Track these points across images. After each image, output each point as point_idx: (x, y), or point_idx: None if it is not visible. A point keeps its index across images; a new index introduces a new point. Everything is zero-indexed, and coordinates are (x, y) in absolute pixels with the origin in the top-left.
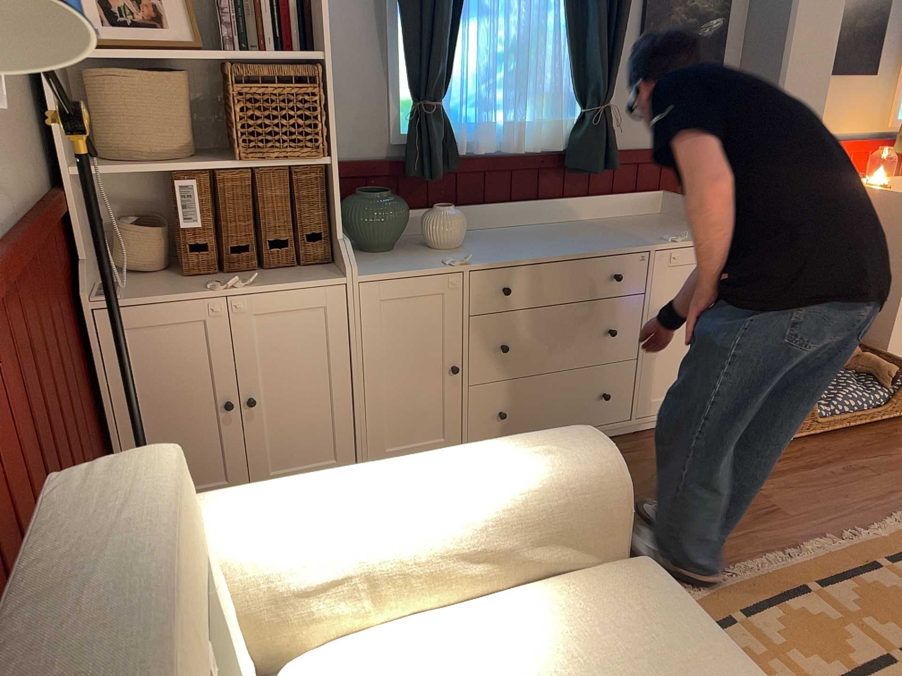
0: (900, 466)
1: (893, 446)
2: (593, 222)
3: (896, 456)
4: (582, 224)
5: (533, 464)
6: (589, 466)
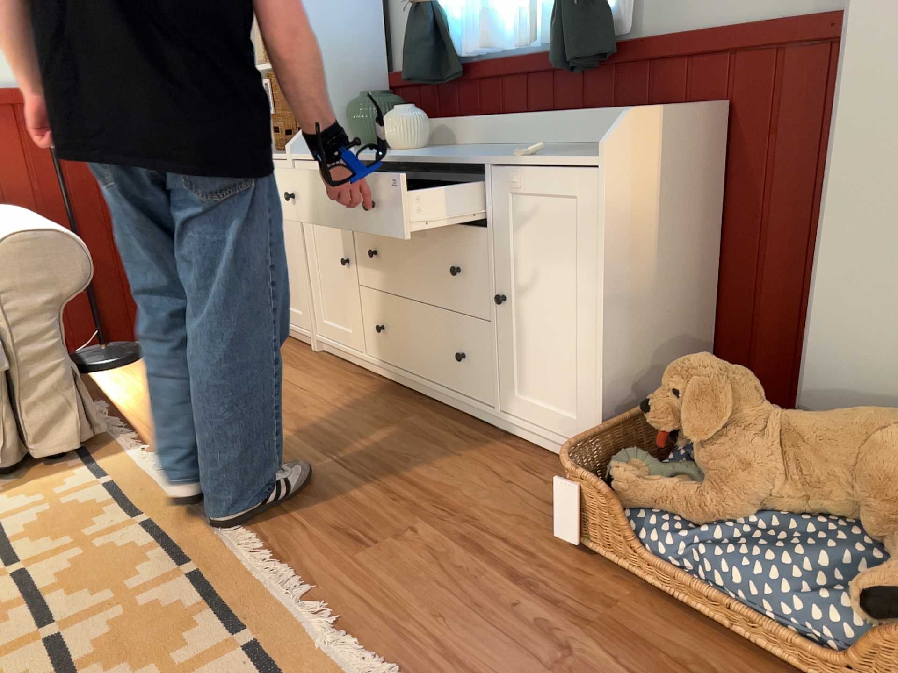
0: None
1: None
2: (586, 145)
3: None
4: (571, 145)
5: (9, 227)
6: (2, 235)
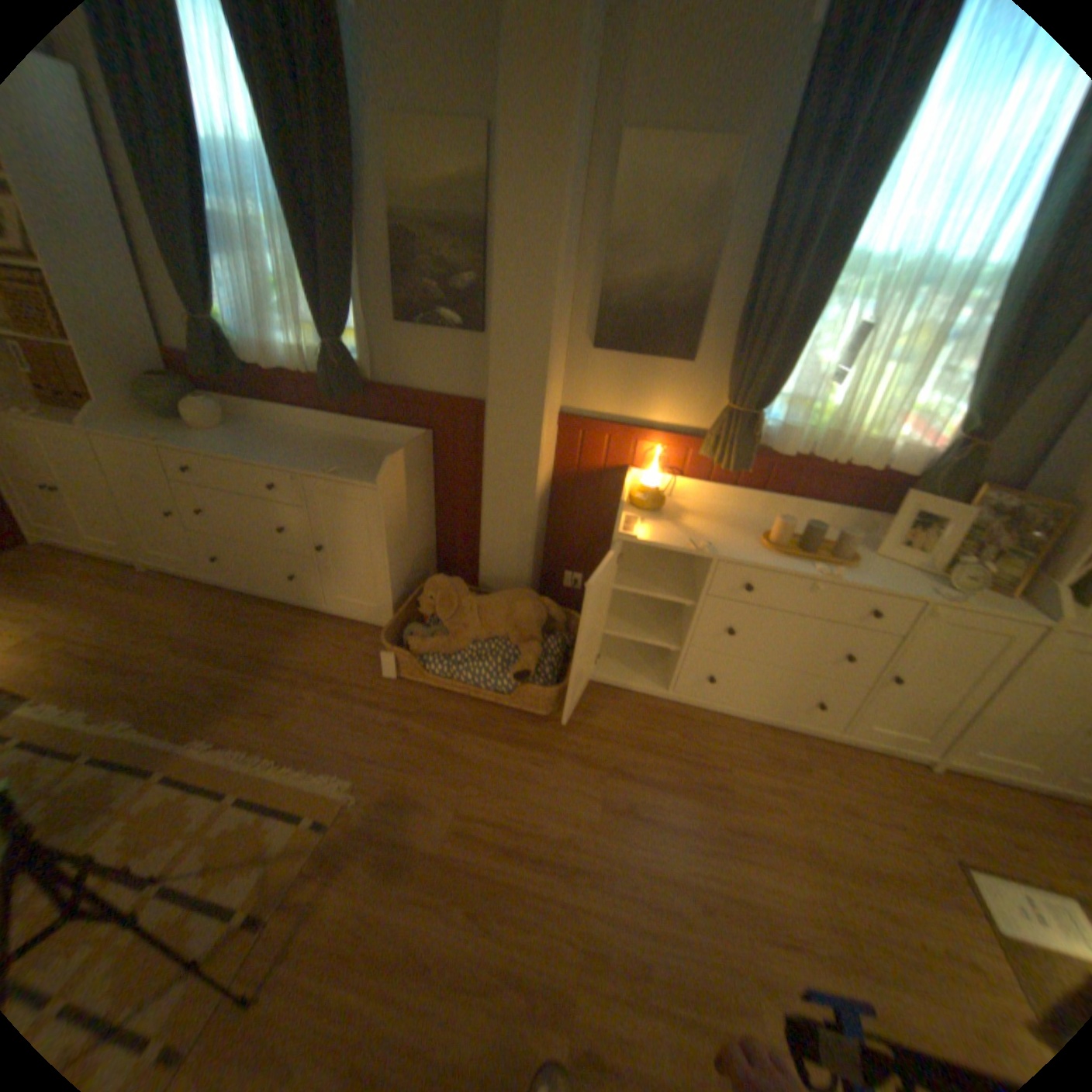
0: (434, 749)
1: (469, 732)
2: (352, 442)
3: (452, 740)
4: (342, 440)
5: None
6: None
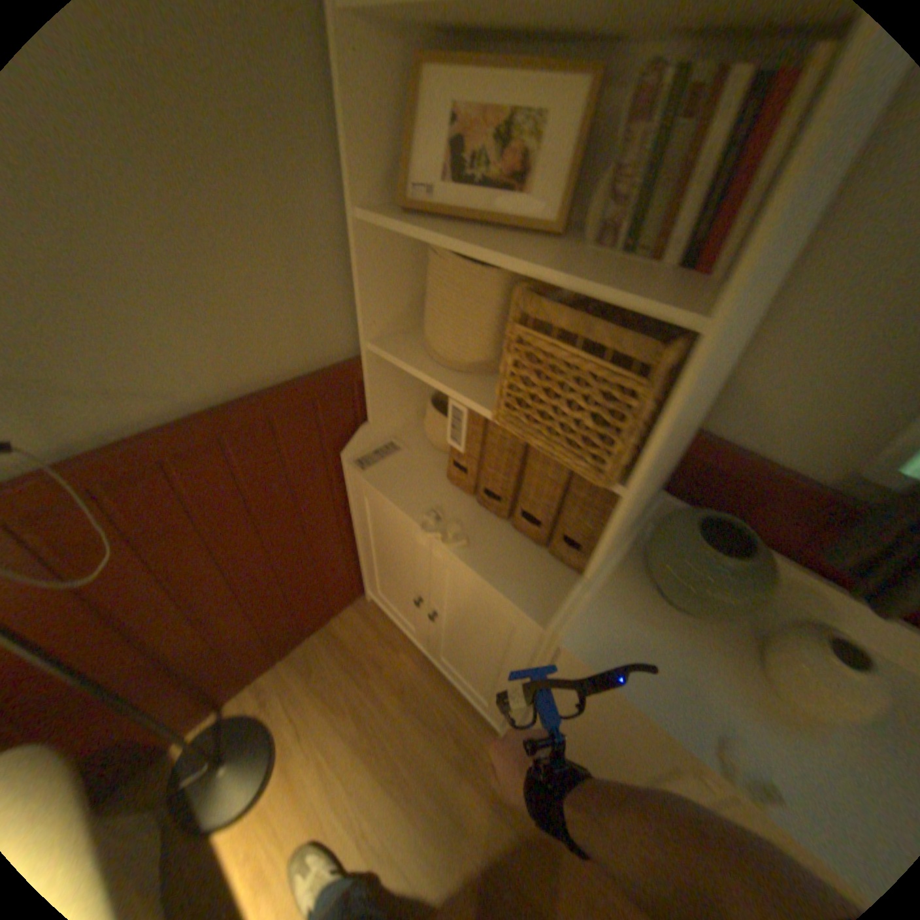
0: None
1: None
2: None
3: None
4: None
5: None
6: None
